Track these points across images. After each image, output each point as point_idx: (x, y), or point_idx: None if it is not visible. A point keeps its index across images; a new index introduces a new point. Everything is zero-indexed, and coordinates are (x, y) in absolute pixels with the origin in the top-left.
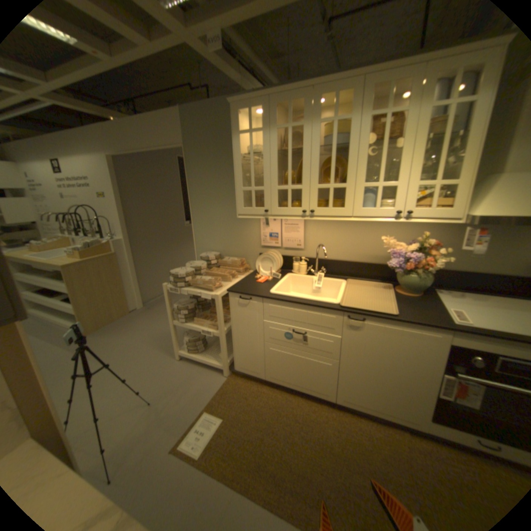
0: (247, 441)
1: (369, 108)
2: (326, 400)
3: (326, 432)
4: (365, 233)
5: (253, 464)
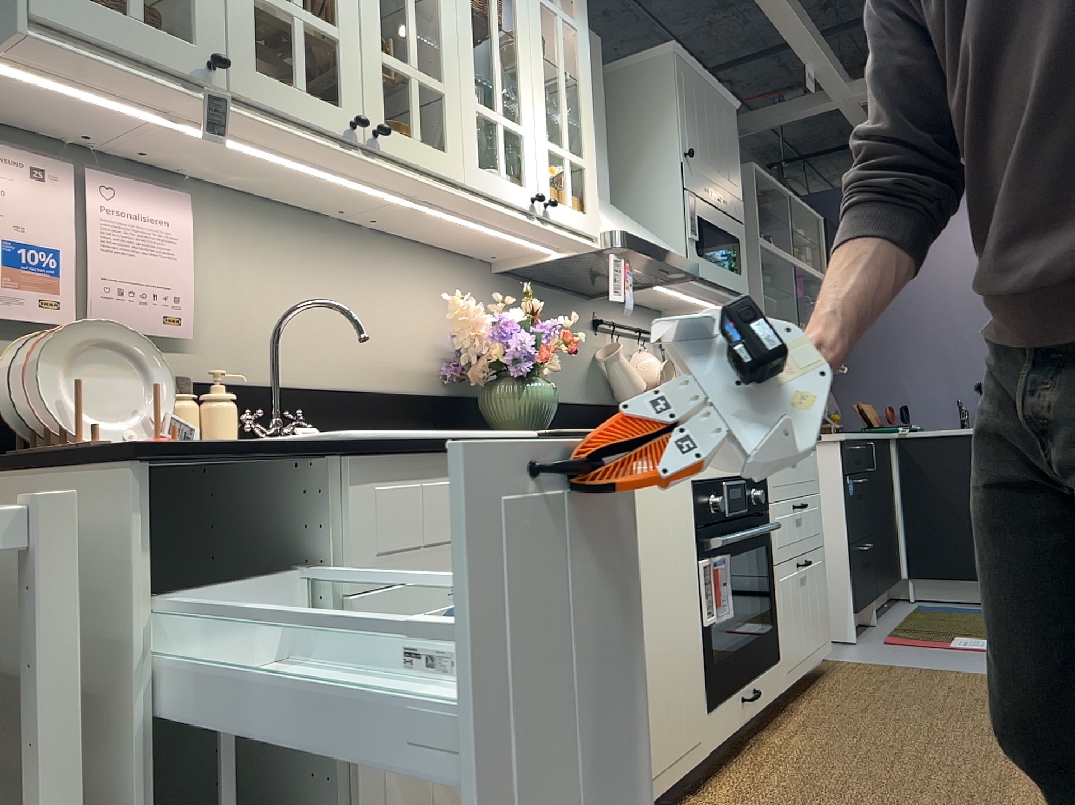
0: None
1: None
2: None
3: None
4: (372, 295)
5: None
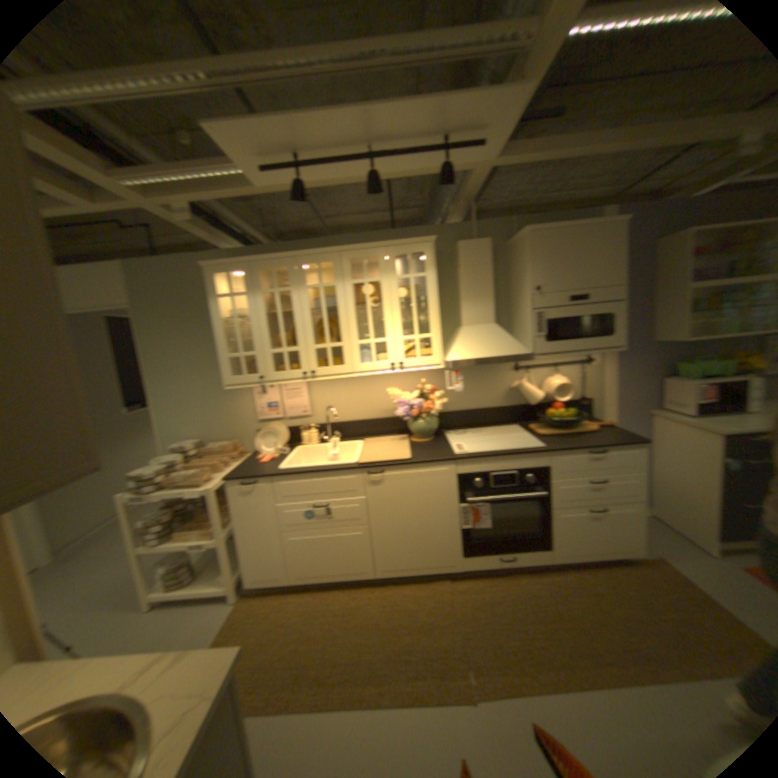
0: (279, 660)
1: (351, 278)
2: (367, 579)
3: (371, 612)
4: (374, 388)
5: (292, 678)
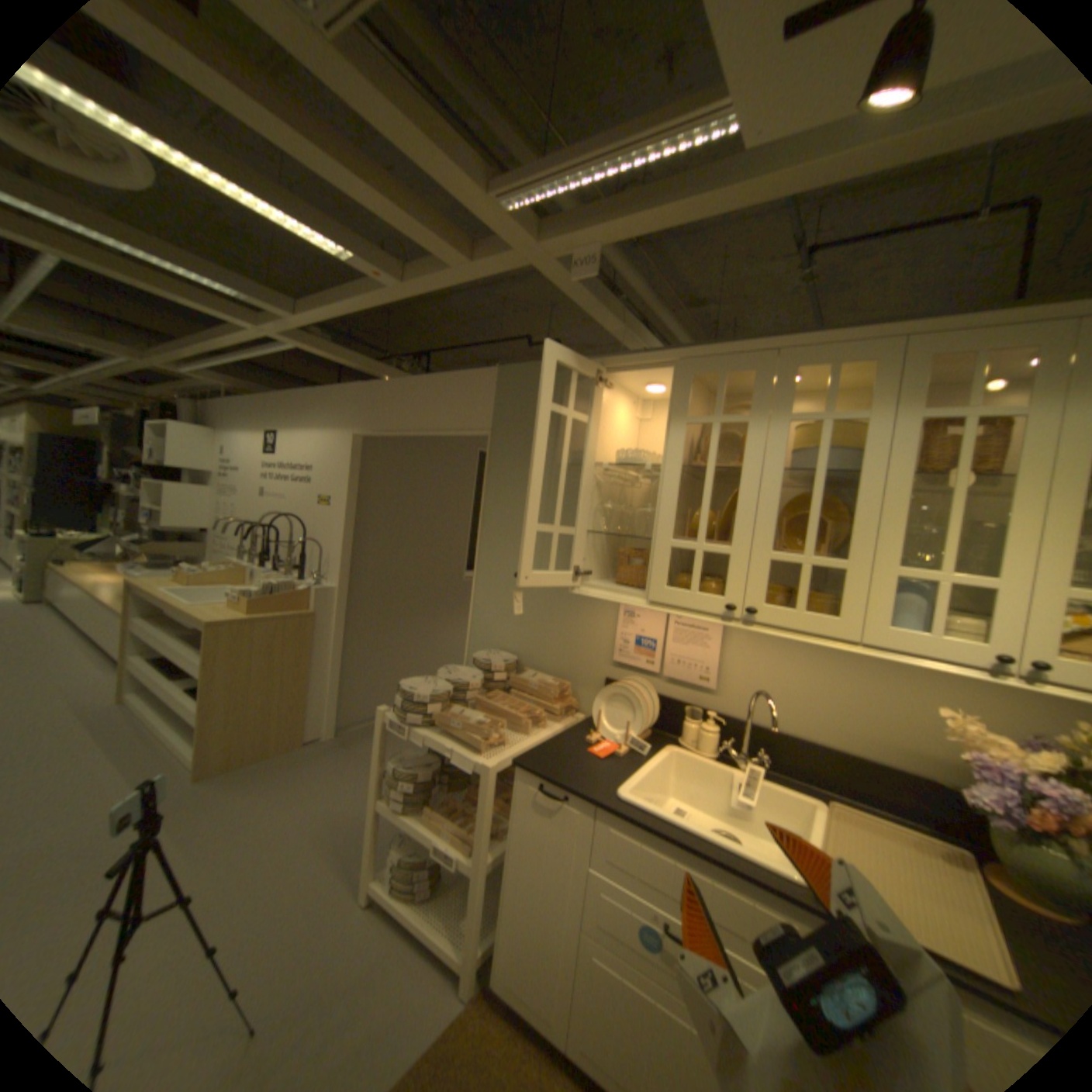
0: None
1: (920, 402)
2: None
3: None
4: (887, 685)
5: None
